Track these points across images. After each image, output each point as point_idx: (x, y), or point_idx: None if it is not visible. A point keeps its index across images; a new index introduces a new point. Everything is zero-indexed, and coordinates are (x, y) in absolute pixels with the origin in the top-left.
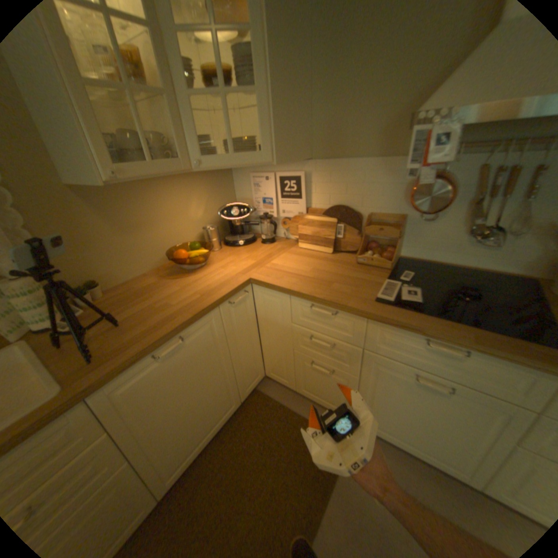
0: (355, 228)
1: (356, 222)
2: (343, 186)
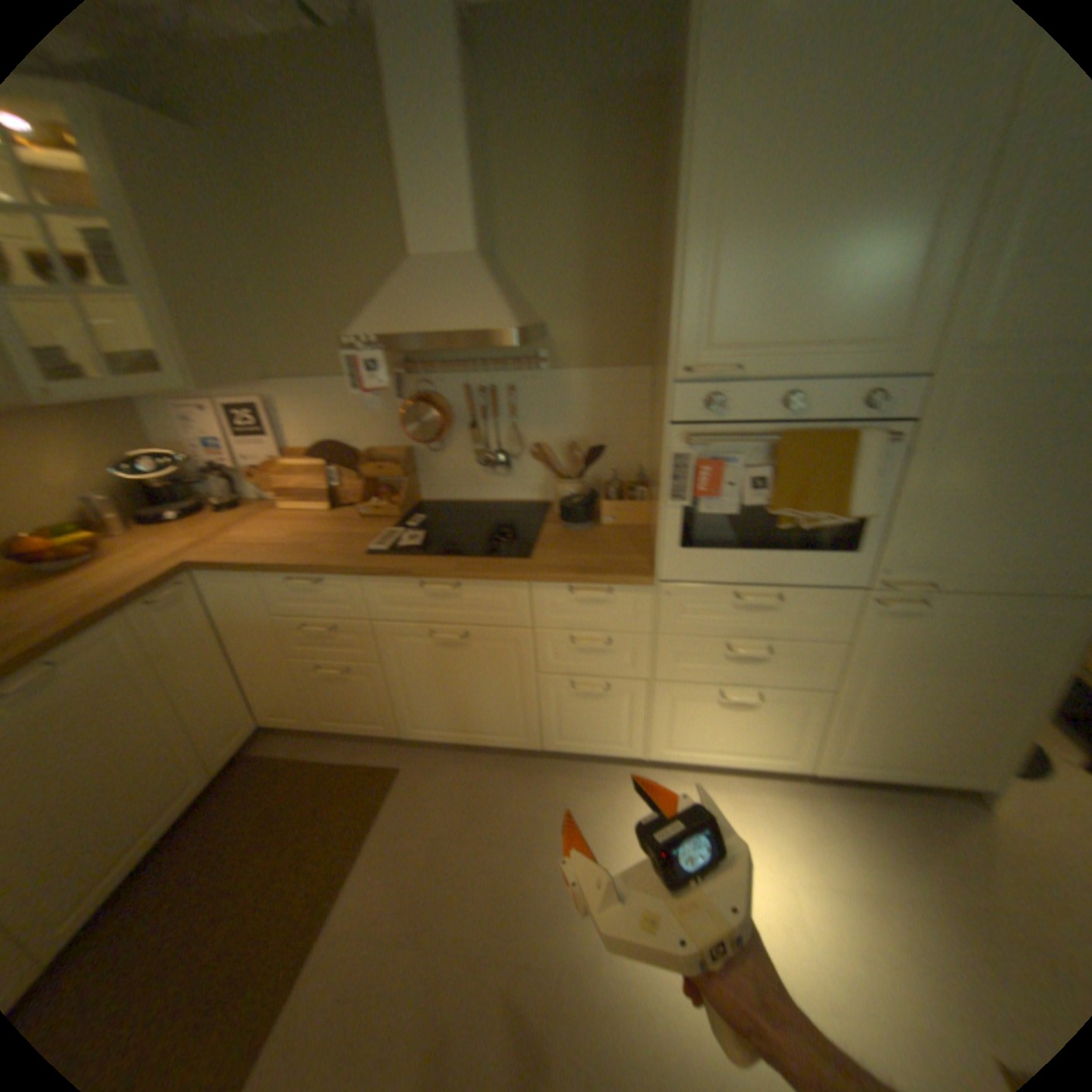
0: (356, 472)
1: (355, 463)
2: (326, 416)
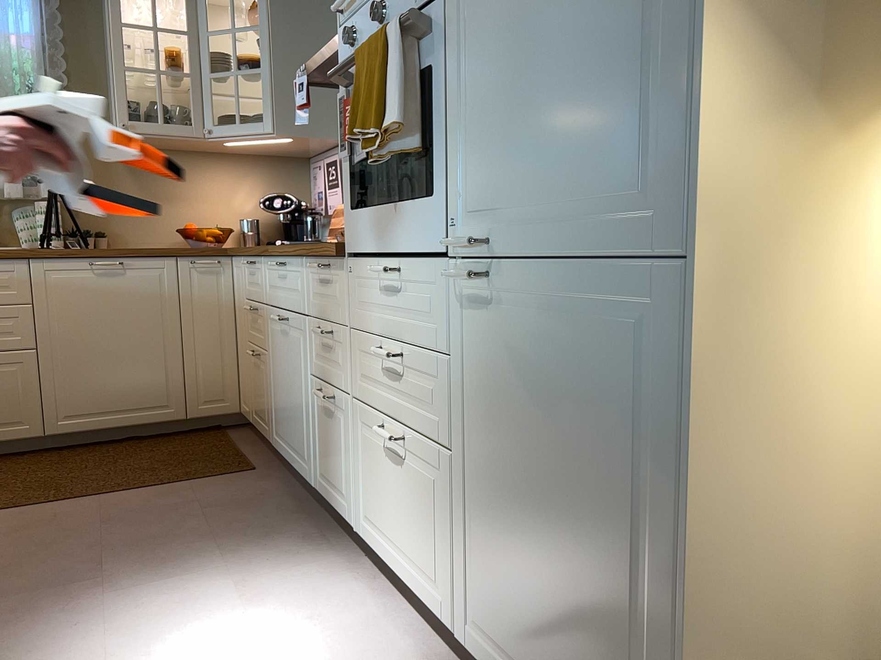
0: None
1: None
2: None
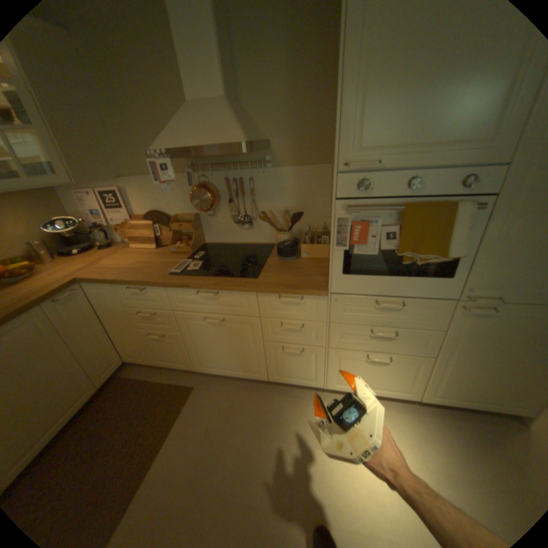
0: (167, 227)
1: (167, 222)
2: (151, 196)
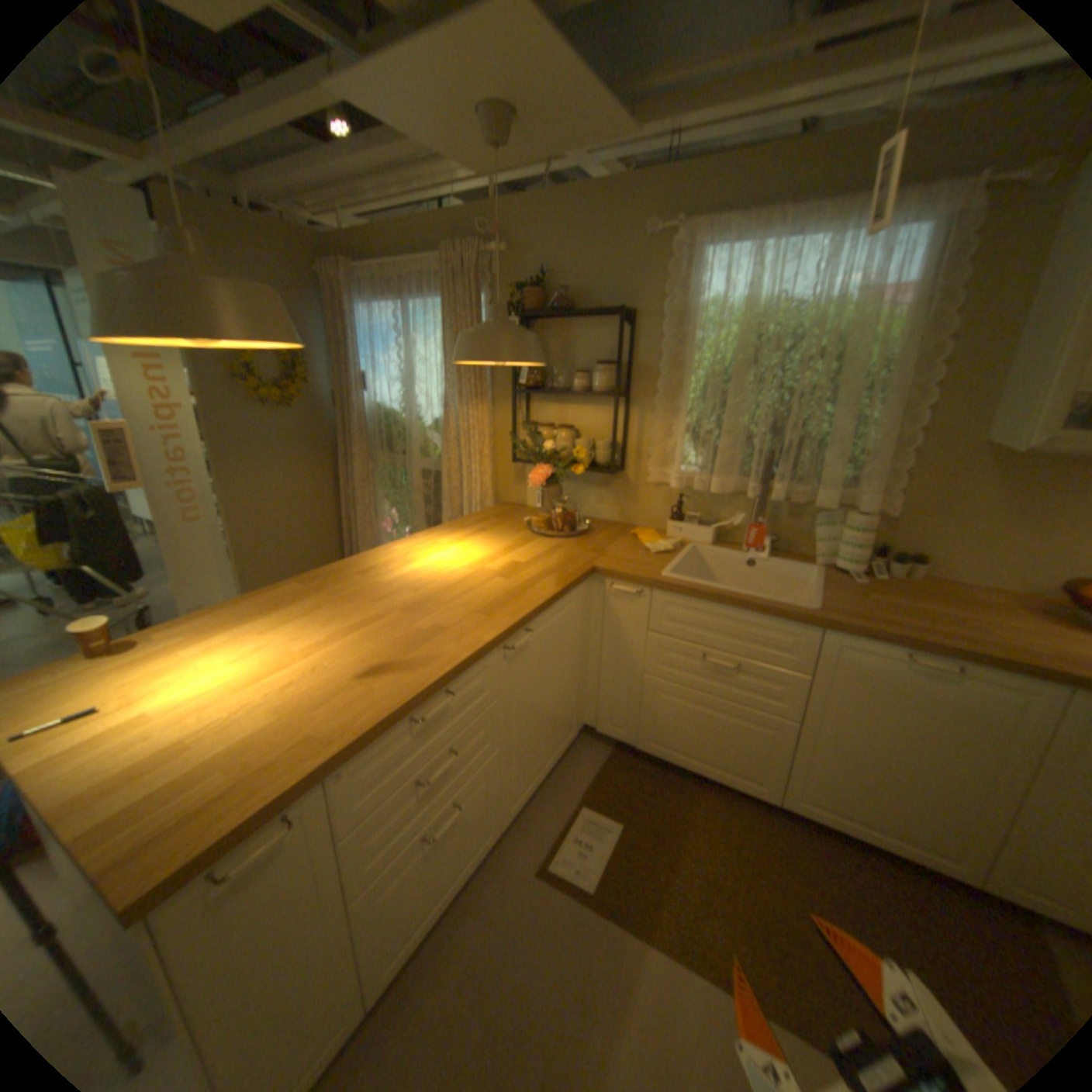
0: None
1: None
2: None
